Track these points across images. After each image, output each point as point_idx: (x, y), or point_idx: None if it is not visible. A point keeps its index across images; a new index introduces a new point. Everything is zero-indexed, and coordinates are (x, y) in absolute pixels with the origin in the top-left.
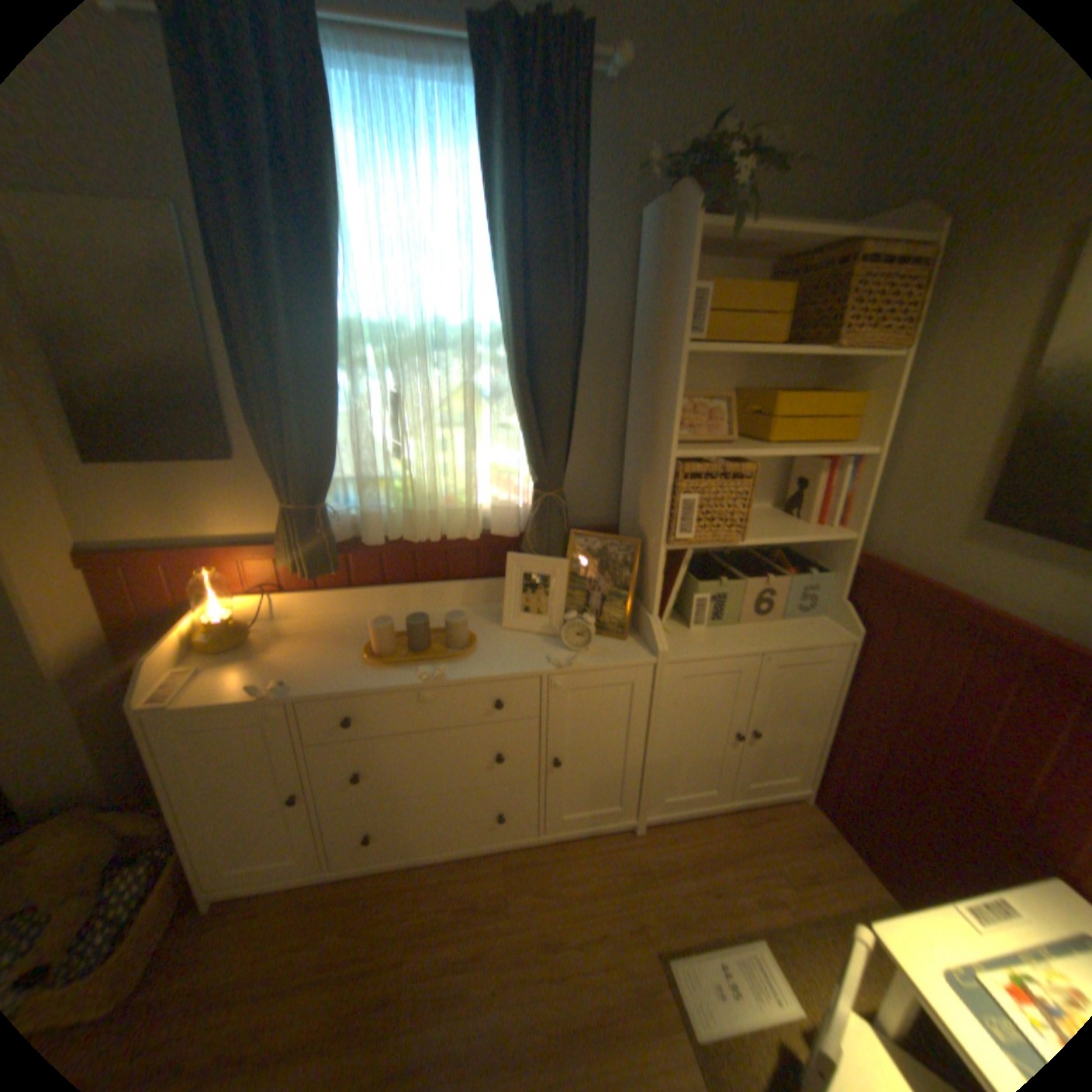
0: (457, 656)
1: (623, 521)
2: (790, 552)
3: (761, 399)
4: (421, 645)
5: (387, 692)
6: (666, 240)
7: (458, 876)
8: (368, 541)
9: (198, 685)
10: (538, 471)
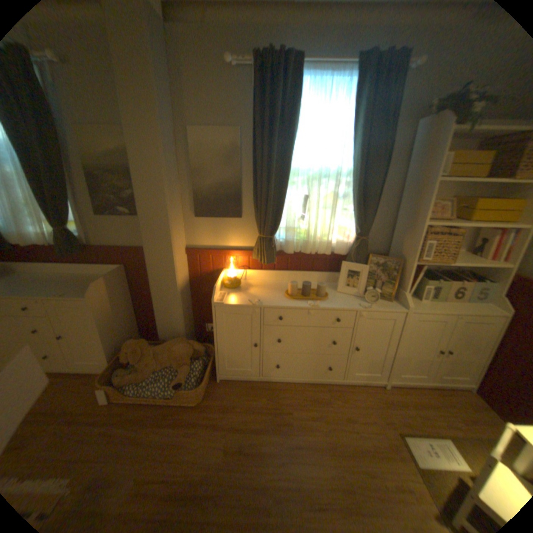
0: (322, 299)
1: (392, 252)
2: (473, 273)
3: (468, 201)
4: (307, 293)
5: (297, 308)
6: (432, 134)
7: (310, 389)
8: (287, 252)
9: (230, 297)
10: (356, 228)
